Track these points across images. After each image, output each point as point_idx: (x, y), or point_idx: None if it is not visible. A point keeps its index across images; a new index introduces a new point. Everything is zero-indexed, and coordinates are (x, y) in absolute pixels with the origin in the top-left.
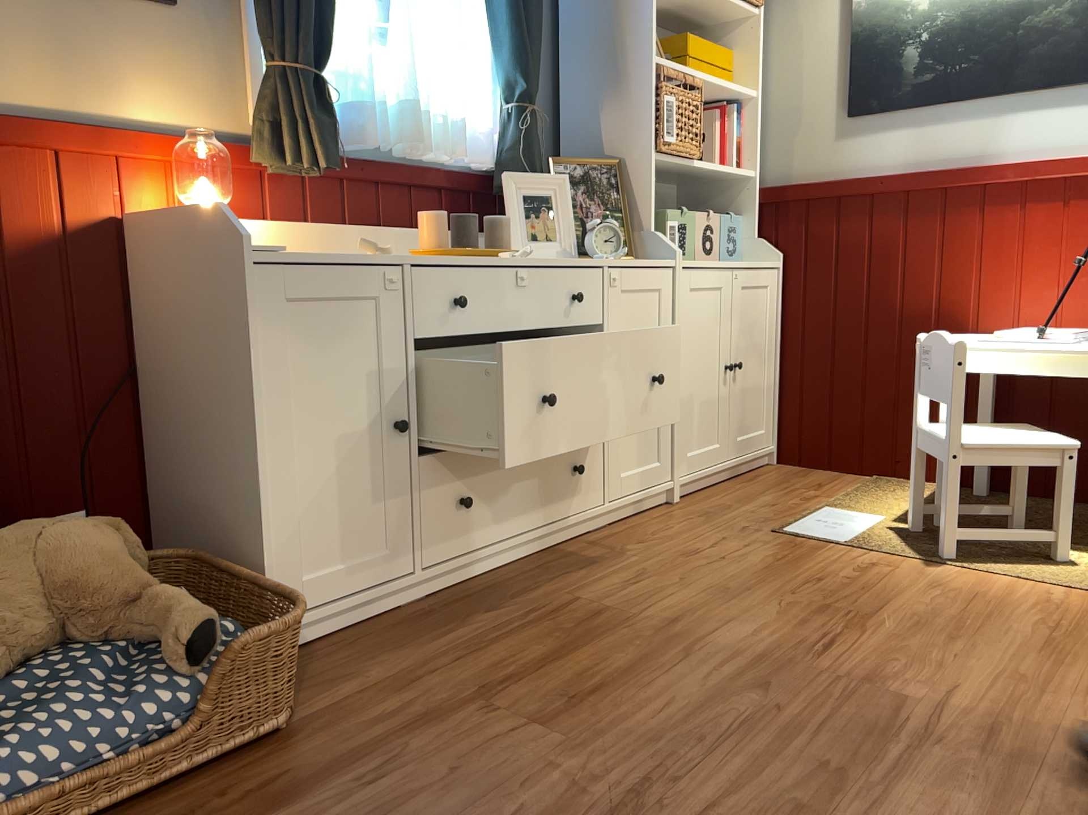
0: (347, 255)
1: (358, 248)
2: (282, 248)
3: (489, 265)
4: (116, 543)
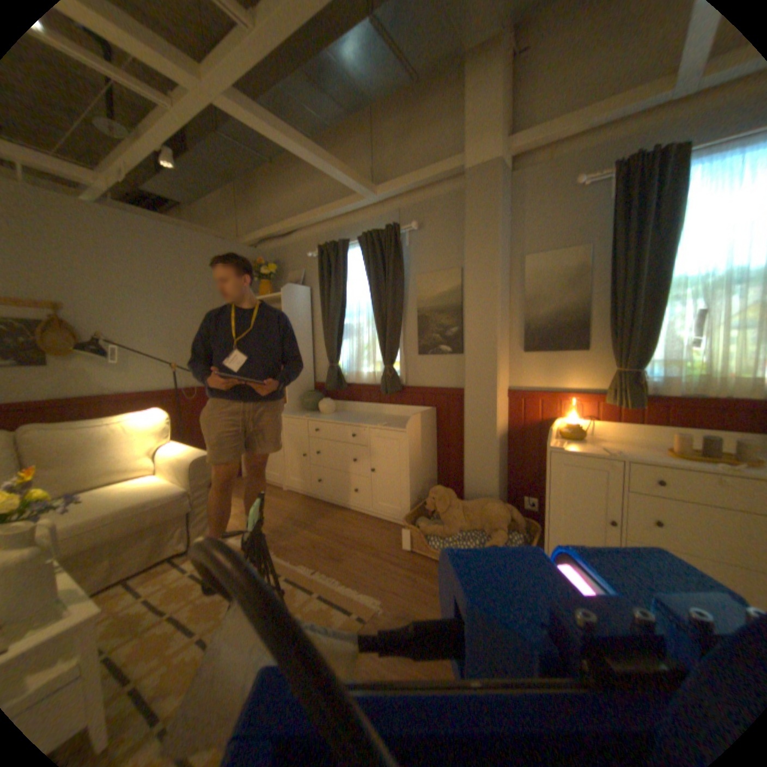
0: (603, 452)
1: (606, 451)
2: (565, 448)
3: (696, 470)
4: (504, 514)
